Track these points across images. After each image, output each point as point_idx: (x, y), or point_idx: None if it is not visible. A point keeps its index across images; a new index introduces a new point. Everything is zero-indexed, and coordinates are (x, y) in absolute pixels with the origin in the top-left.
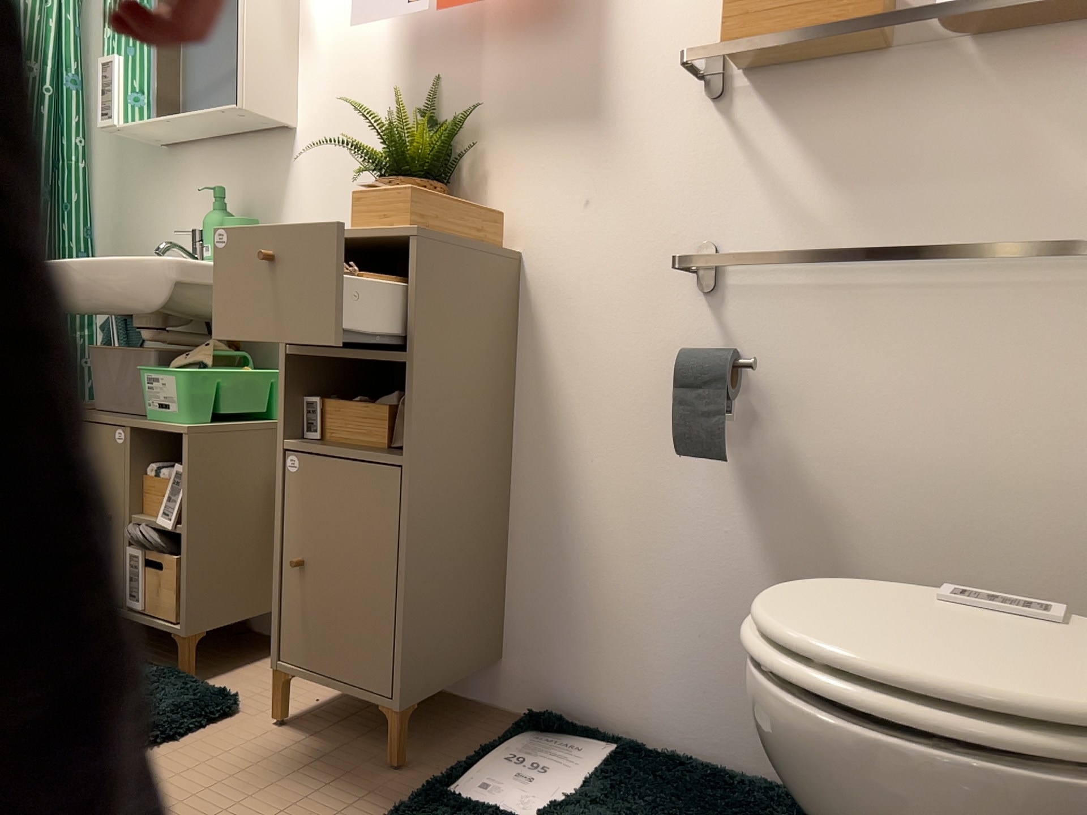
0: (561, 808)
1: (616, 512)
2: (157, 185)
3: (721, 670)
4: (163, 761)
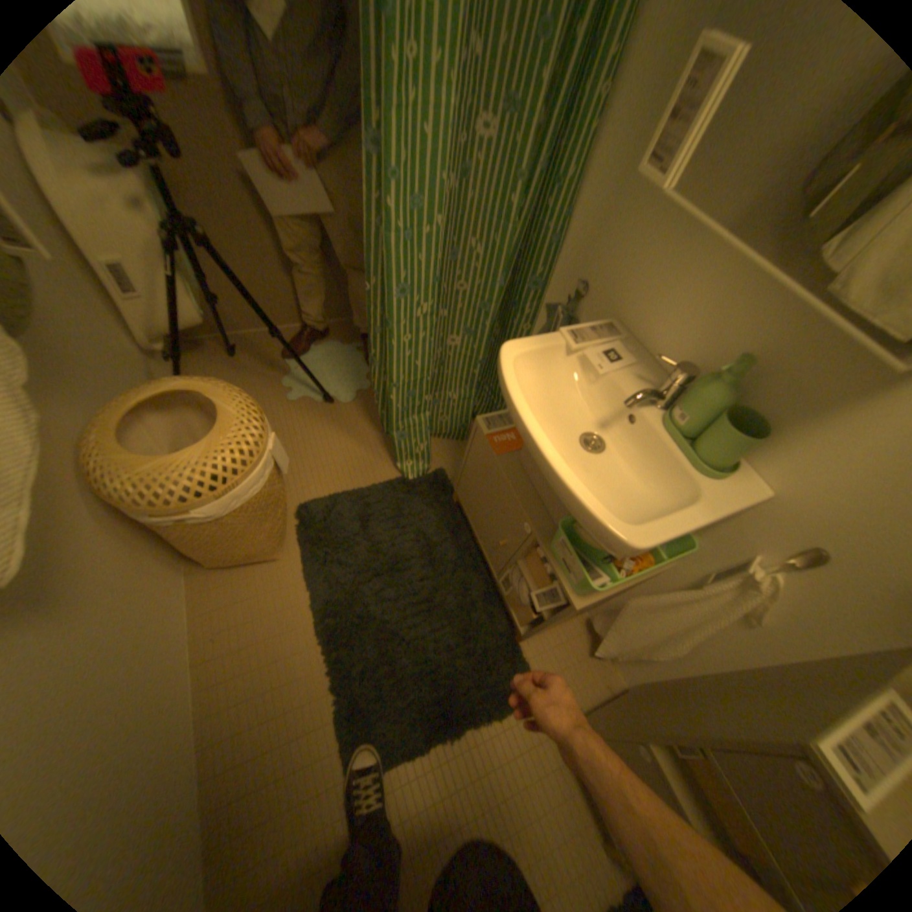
0: None
1: None
2: (668, 215)
3: None
4: (493, 748)
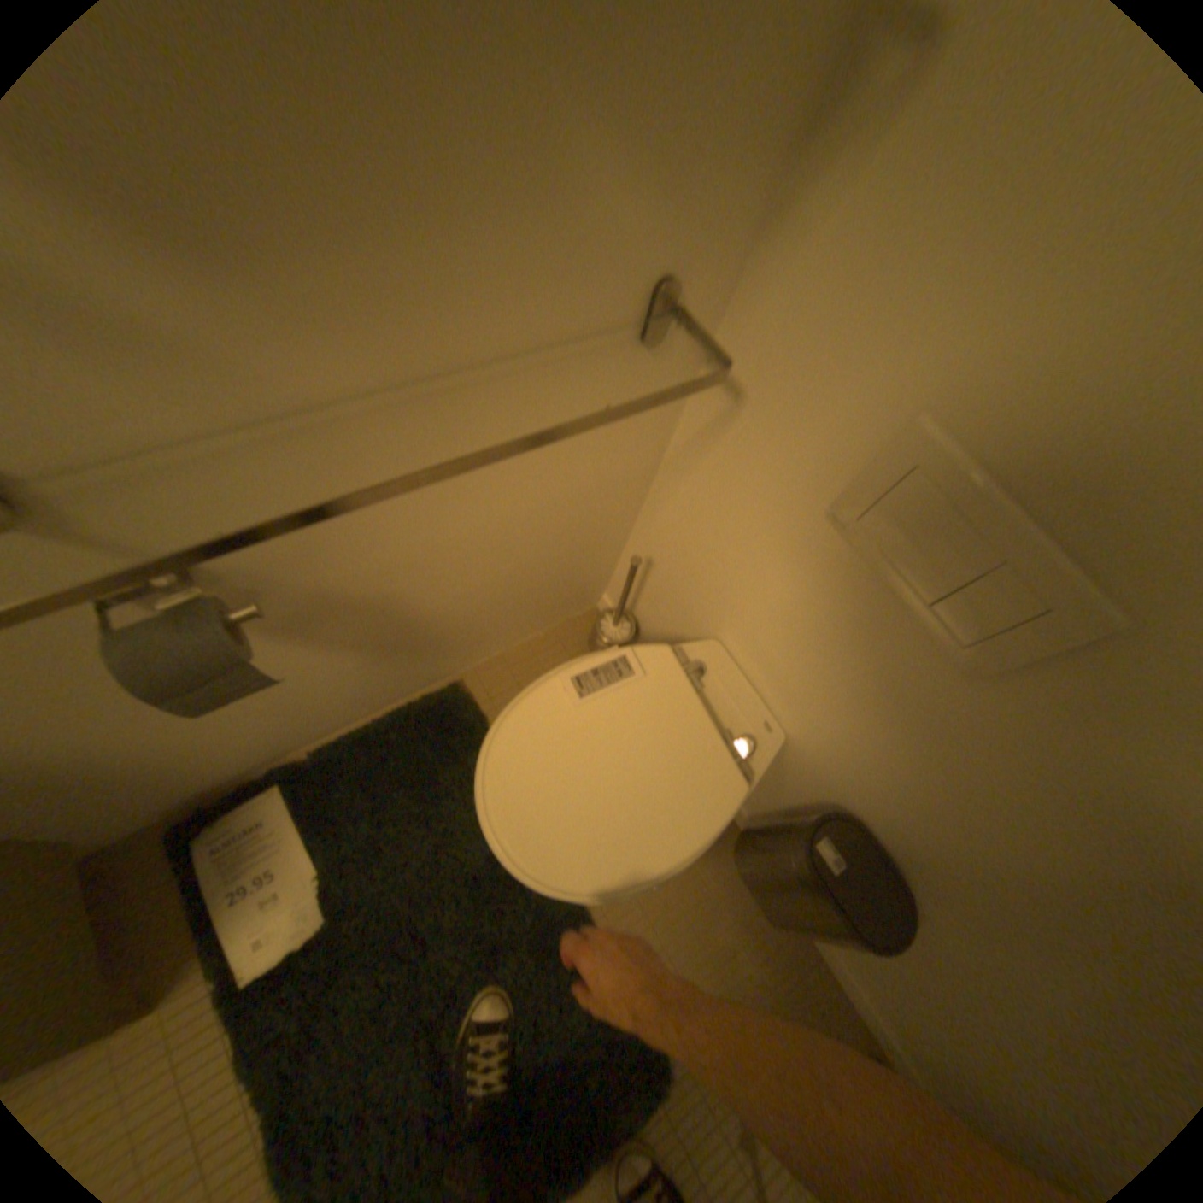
0: (323, 891)
1: (102, 730)
2: None
3: (323, 701)
4: None
